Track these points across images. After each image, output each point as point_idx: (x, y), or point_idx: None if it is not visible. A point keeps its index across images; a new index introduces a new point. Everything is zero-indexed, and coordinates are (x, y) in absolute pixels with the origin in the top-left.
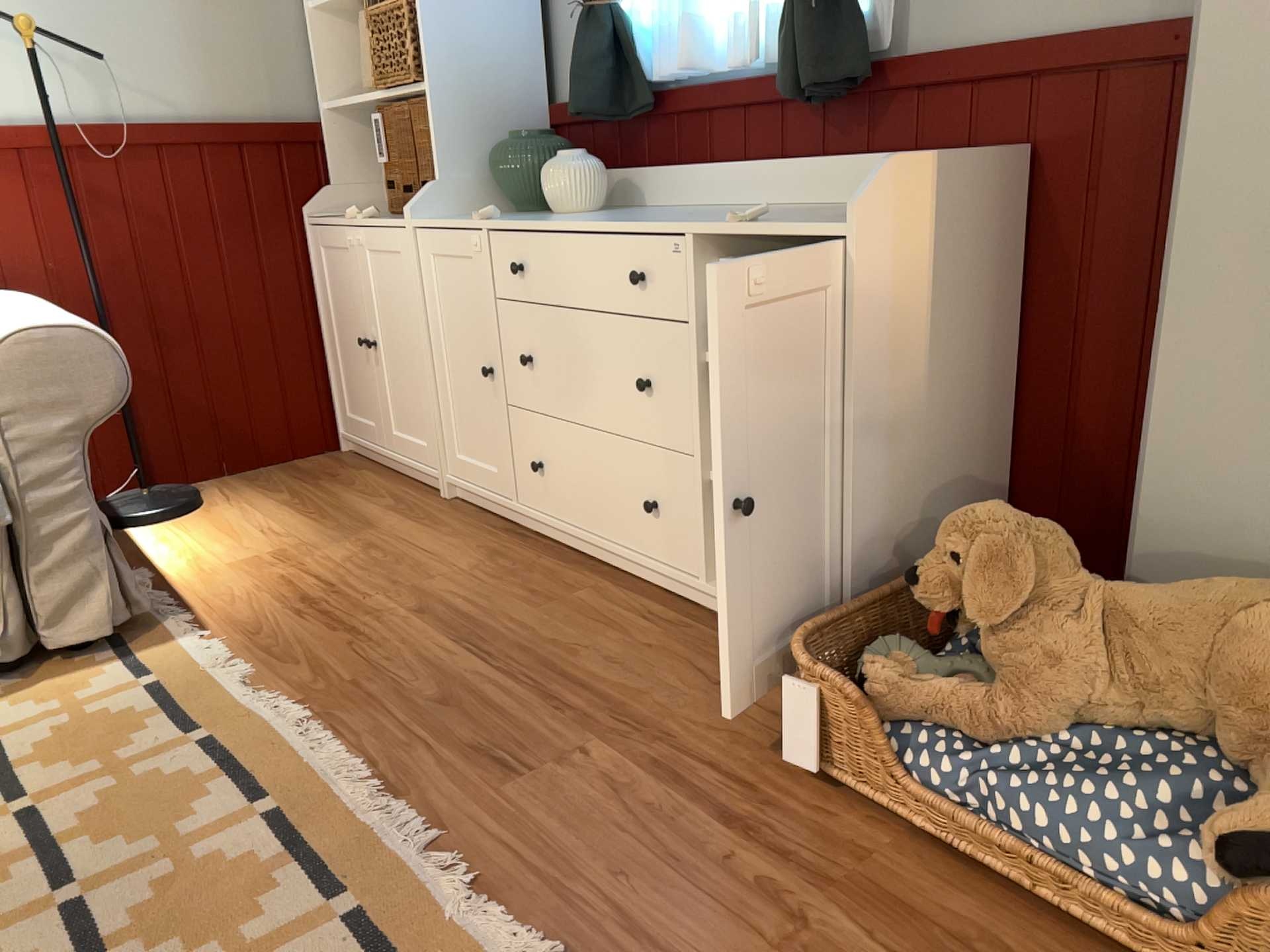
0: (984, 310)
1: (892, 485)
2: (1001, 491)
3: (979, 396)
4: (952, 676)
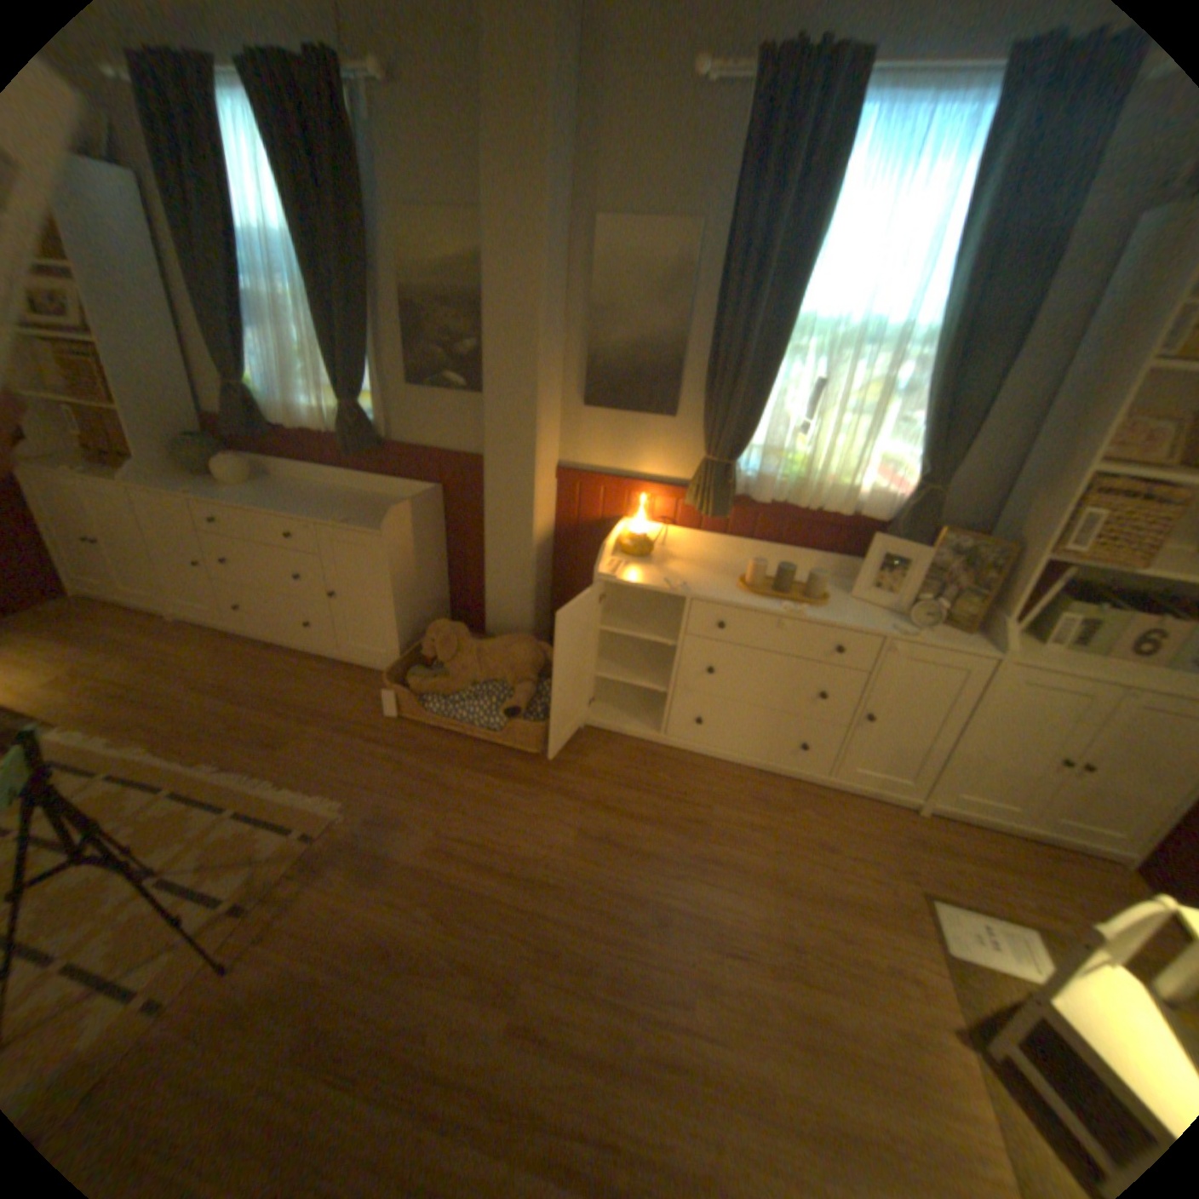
0: (433, 545)
1: (408, 613)
2: (447, 601)
3: (435, 573)
4: (435, 678)
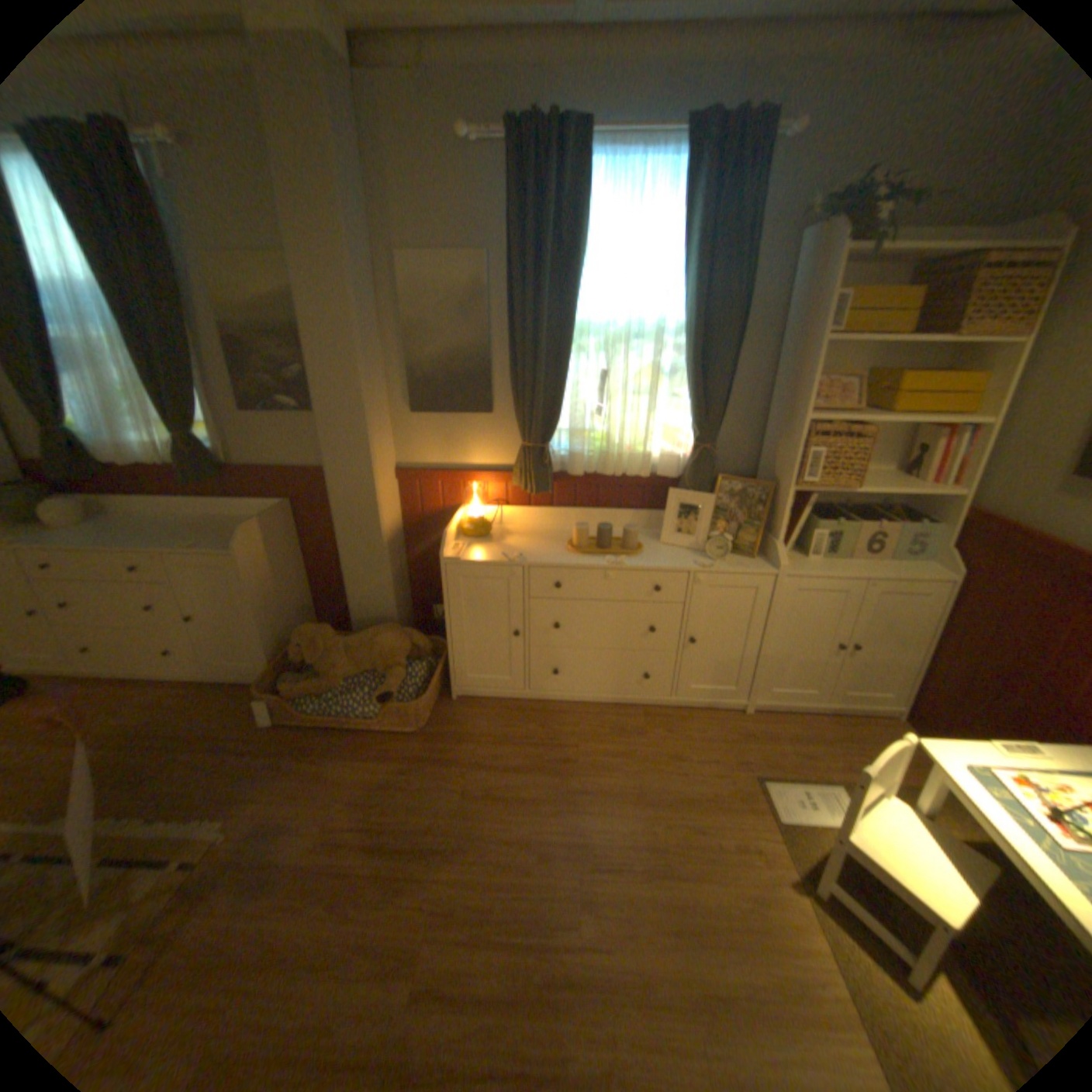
0: (287, 555)
1: (270, 624)
2: (311, 605)
3: (294, 581)
4: (306, 680)
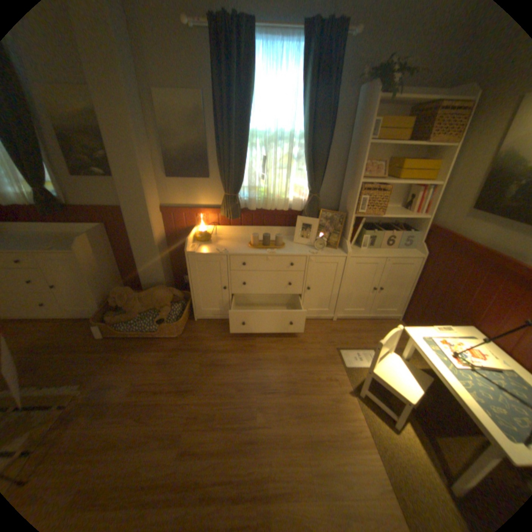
0: (105, 252)
1: (98, 287)
2: (120, 278)
3: (110, 265)
4: (119, 314)
